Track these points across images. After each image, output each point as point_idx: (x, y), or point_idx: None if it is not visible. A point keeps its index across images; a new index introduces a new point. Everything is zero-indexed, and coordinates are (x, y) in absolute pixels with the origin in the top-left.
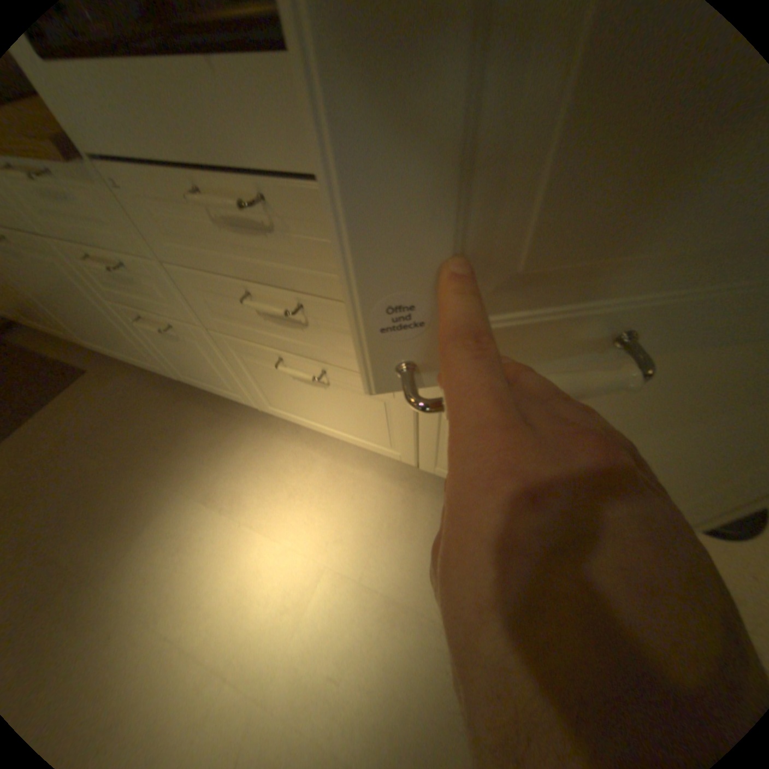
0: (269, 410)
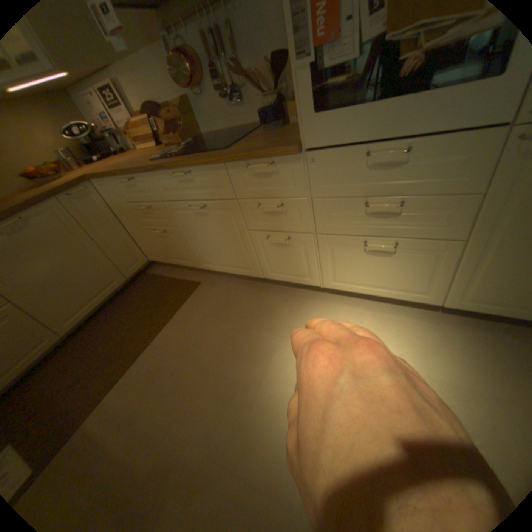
0: (331, 286)
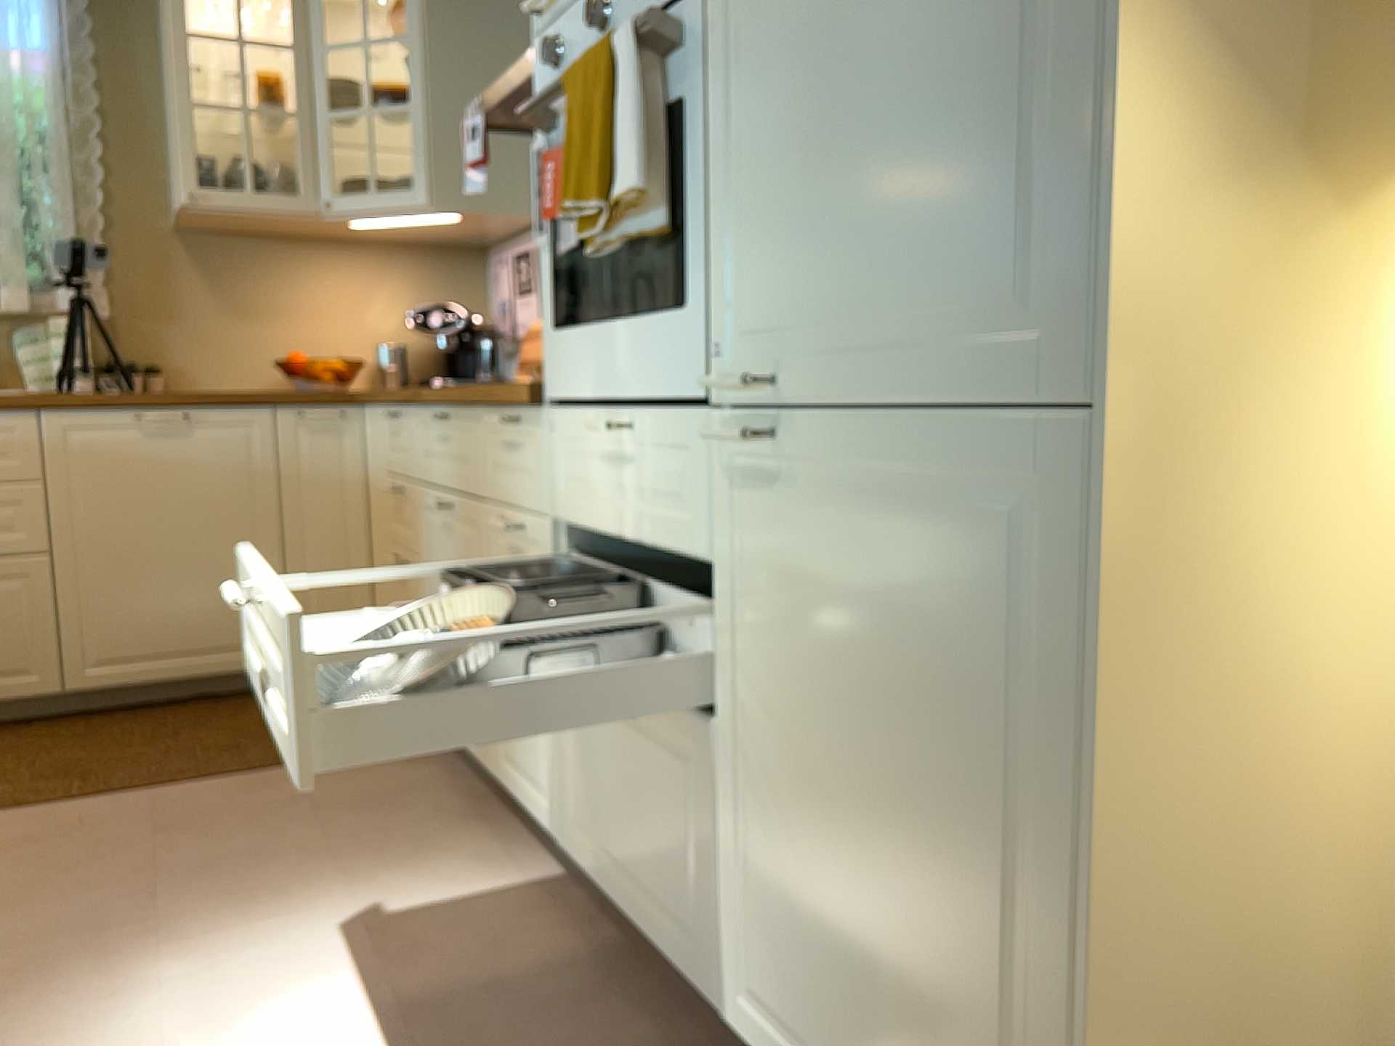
0: (574, 848)
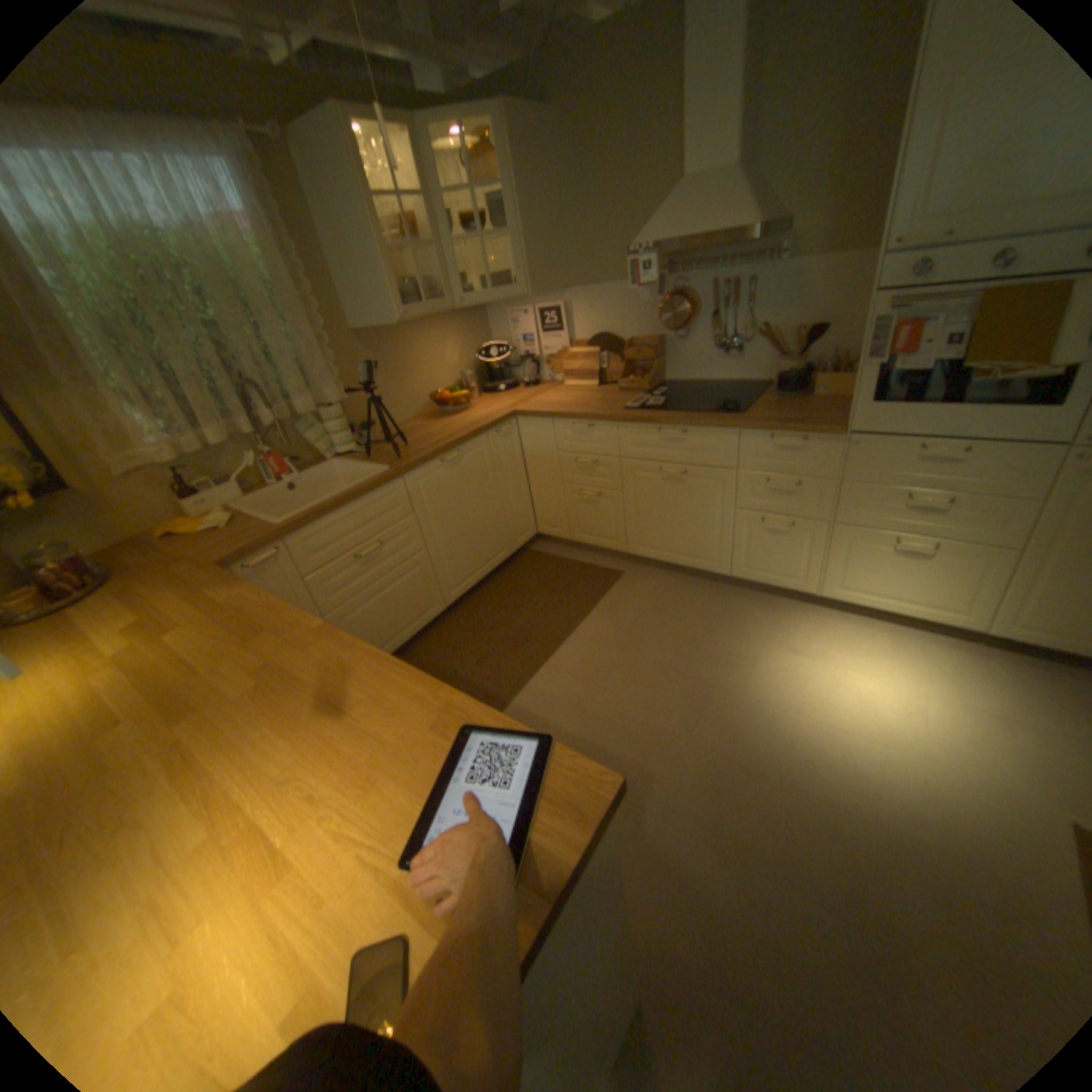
0: (832, 594)
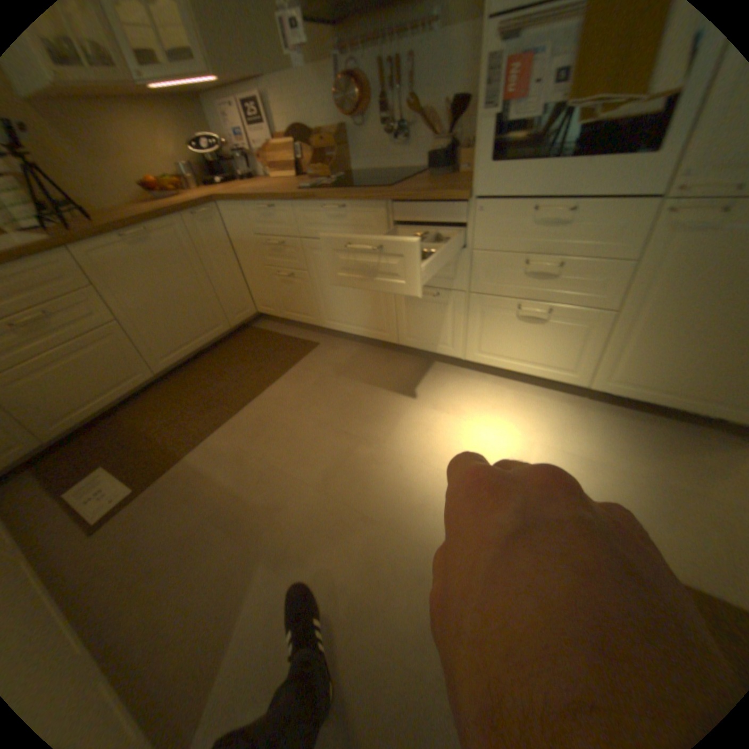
0: (473, 356)
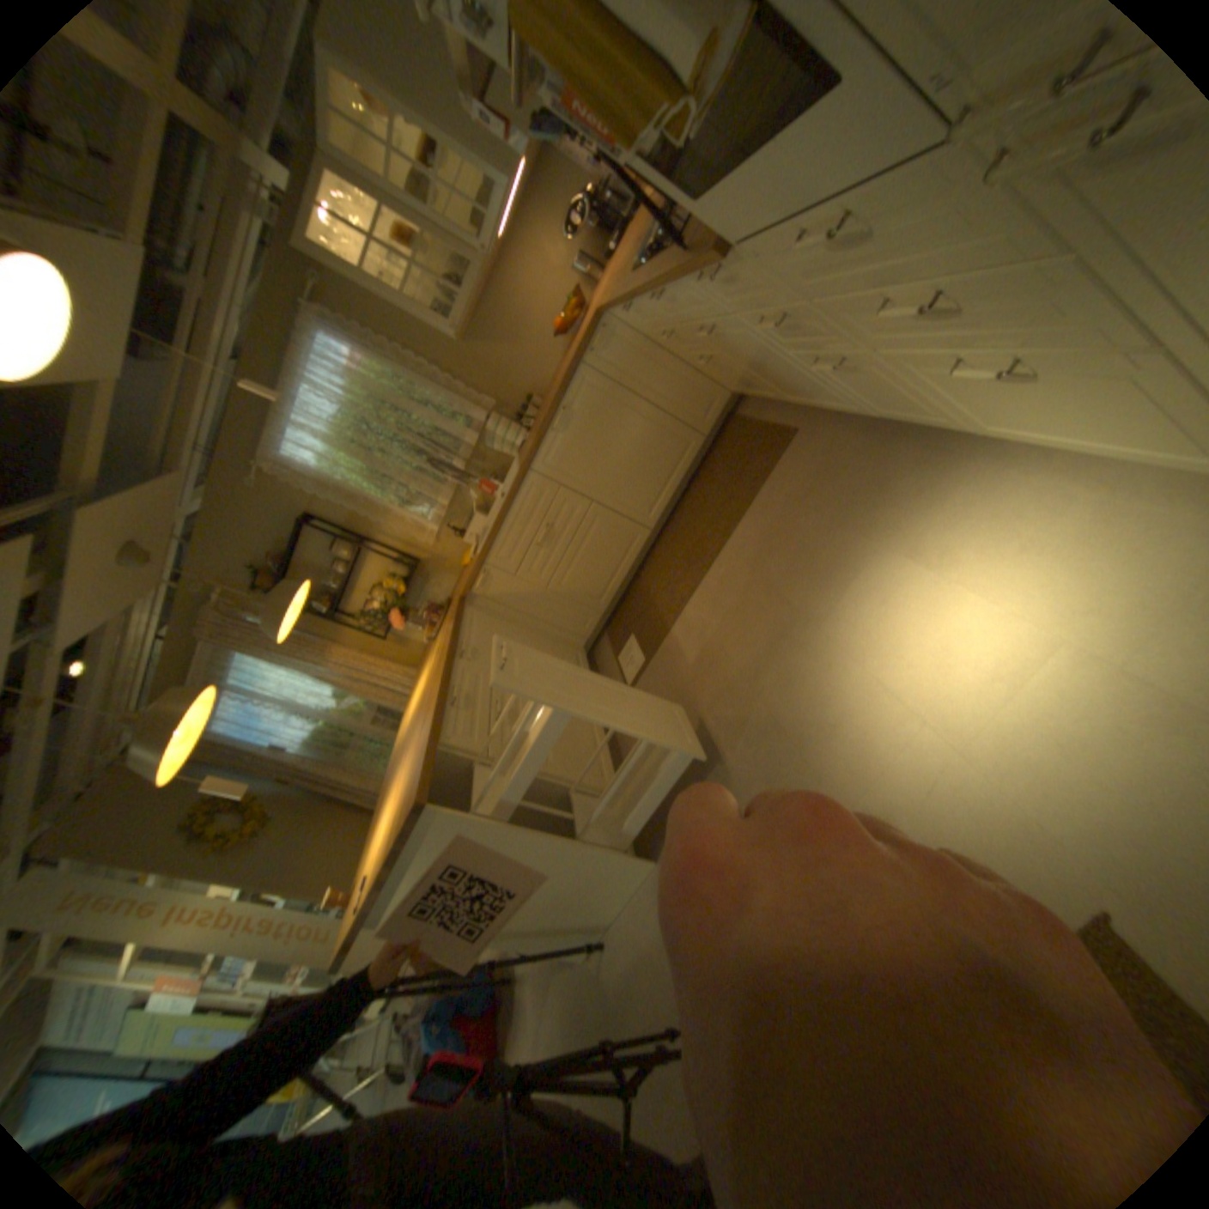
0: (994, 428)
